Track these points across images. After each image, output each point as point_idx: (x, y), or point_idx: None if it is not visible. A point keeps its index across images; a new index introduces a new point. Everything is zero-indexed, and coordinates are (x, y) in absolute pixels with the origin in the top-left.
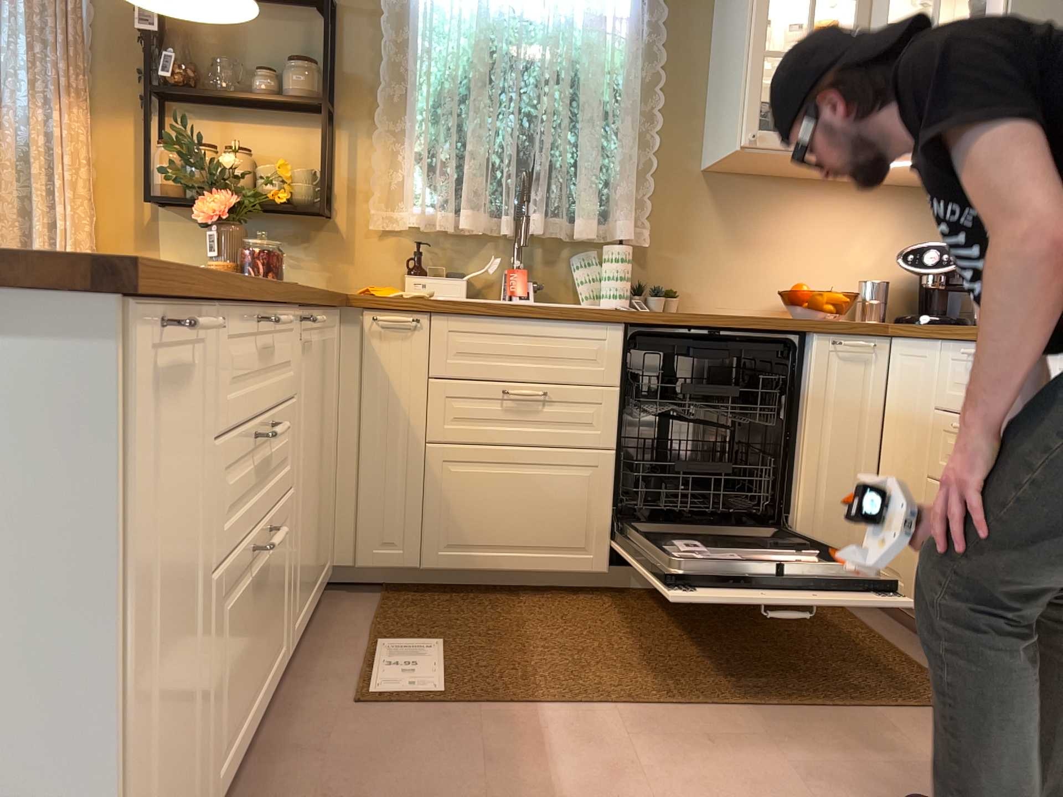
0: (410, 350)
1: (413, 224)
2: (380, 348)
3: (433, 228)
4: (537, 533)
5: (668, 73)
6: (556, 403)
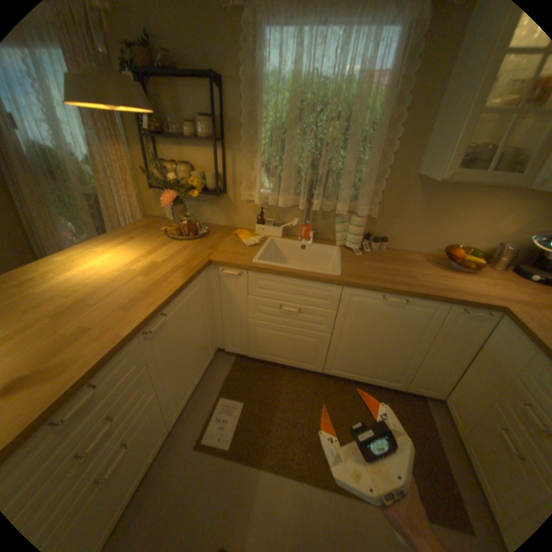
0: (240, 283)
1: (256, 203)
2: (227, 281)
3: (268, 201)
4: (293, 355)
5: (411, 109)
6: (304, 313)
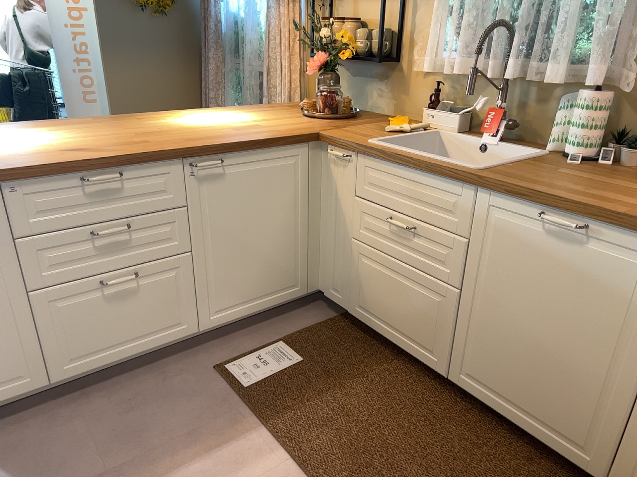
0: (347, 175)
1: (424, 71)
2: (334, 170)
3: (447, 72)
4: (405, 324)
5: None
6: (422, 237)
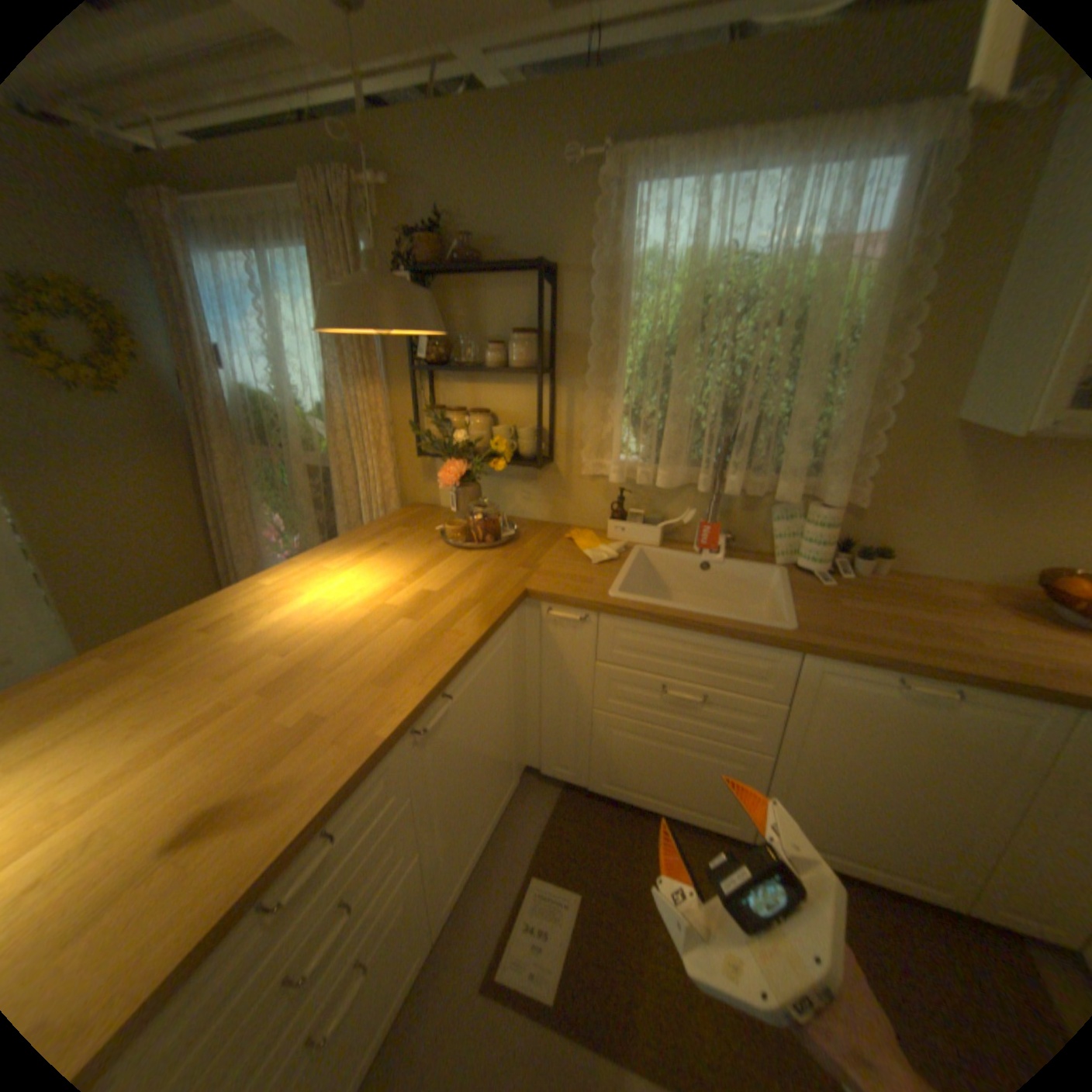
0: (581, 638)
1: (612, 480)
2: (555, 632)
3: (633, 478)
4: (688, 797)
5: (935, 297)
6: (715, 706)
